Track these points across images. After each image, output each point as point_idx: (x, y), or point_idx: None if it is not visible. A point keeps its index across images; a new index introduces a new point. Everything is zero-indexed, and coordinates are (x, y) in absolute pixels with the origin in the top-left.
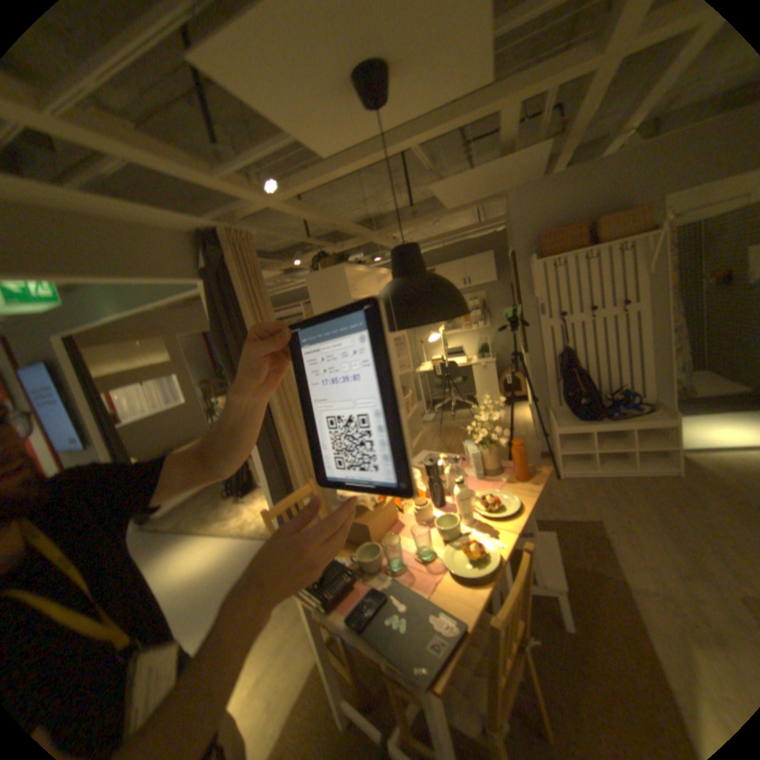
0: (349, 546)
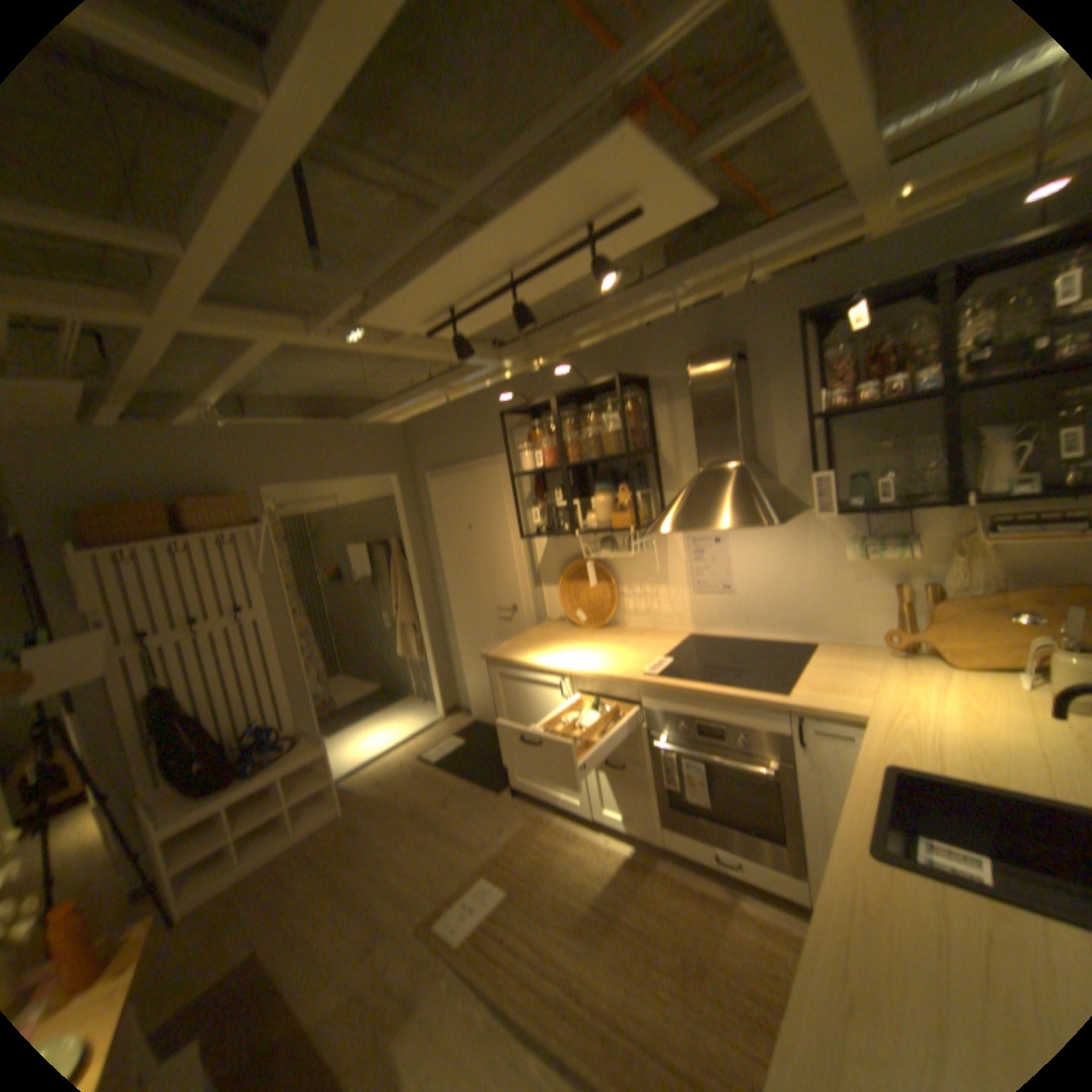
0: None
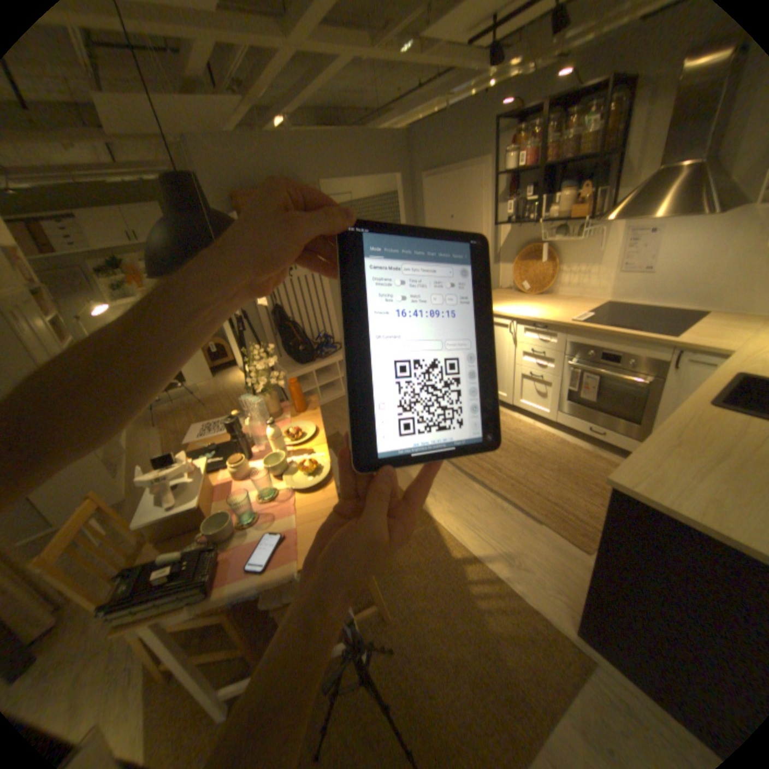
0: (155, 552)
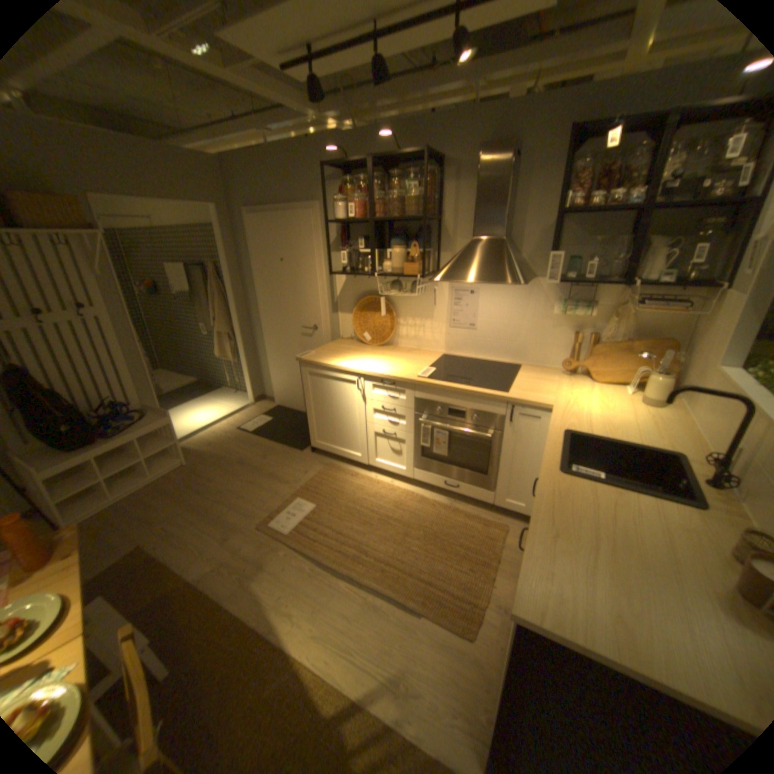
0: None
